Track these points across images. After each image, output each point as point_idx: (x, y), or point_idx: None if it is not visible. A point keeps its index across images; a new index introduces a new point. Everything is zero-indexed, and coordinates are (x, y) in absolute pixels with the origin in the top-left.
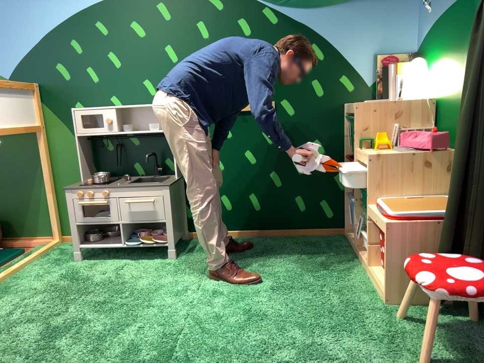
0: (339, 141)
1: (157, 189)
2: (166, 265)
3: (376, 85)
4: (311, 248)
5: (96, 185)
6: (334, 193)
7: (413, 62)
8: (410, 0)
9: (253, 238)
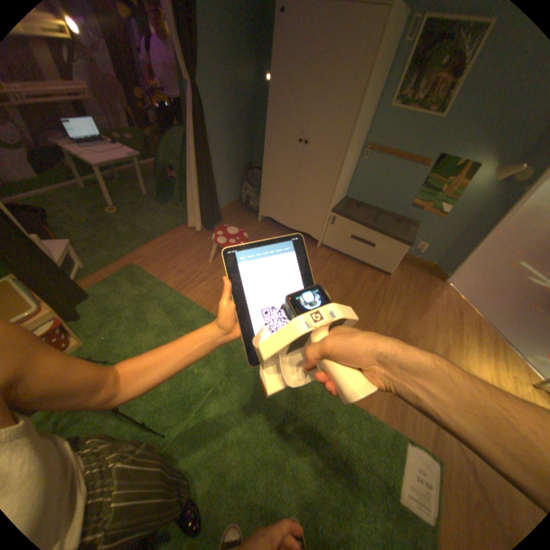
0: None
1: None
2: None
3: None
4: None
5: None
6: None
7: None
8: None
9: None
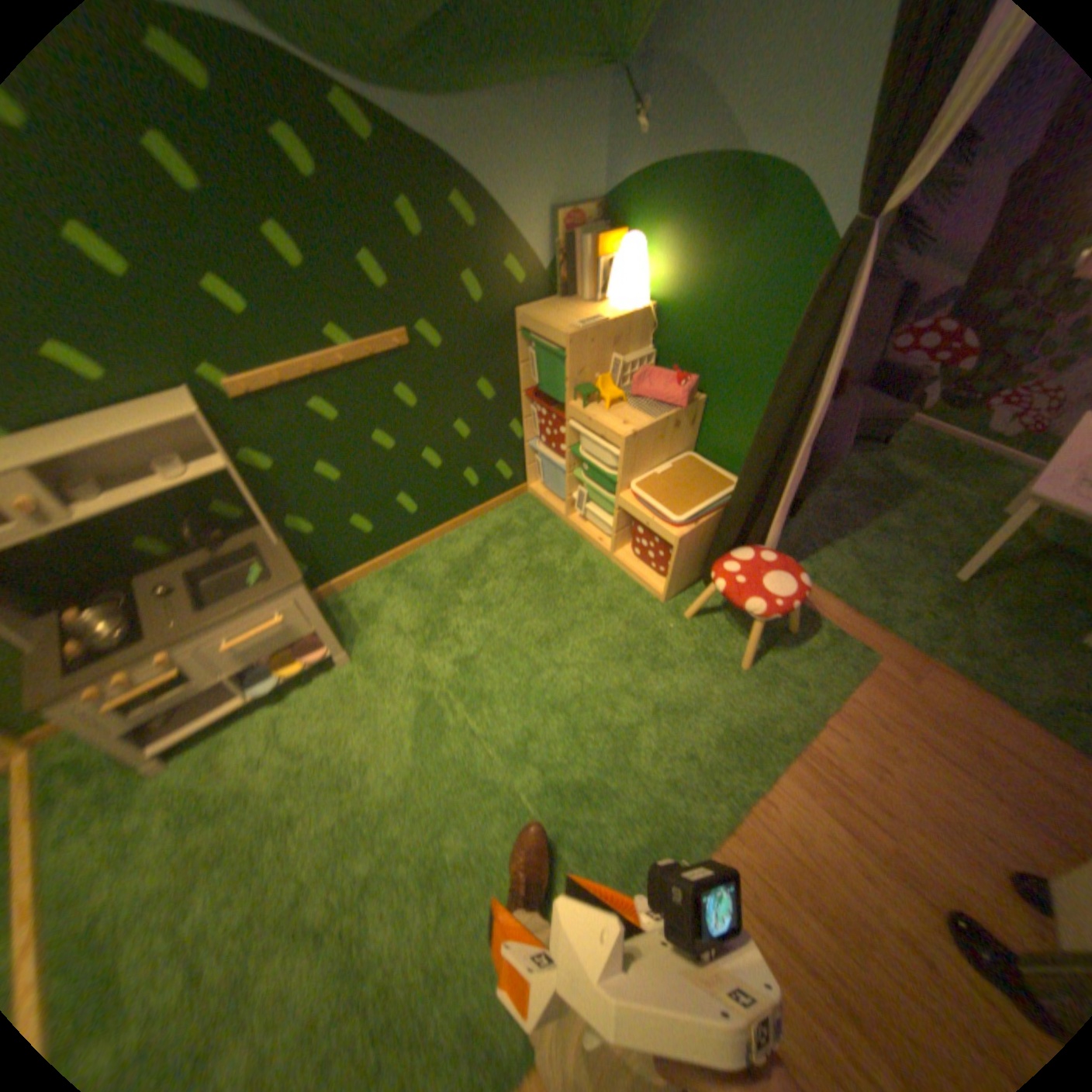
0: (512, 373)
1: (279, 595)
2: (347, 680)
3: (555, 268)
4: (512, 538)
5: (113, 650)
6: (512, 447)
7: (628, 242)
8: (601, 85)
9: (420, 552)
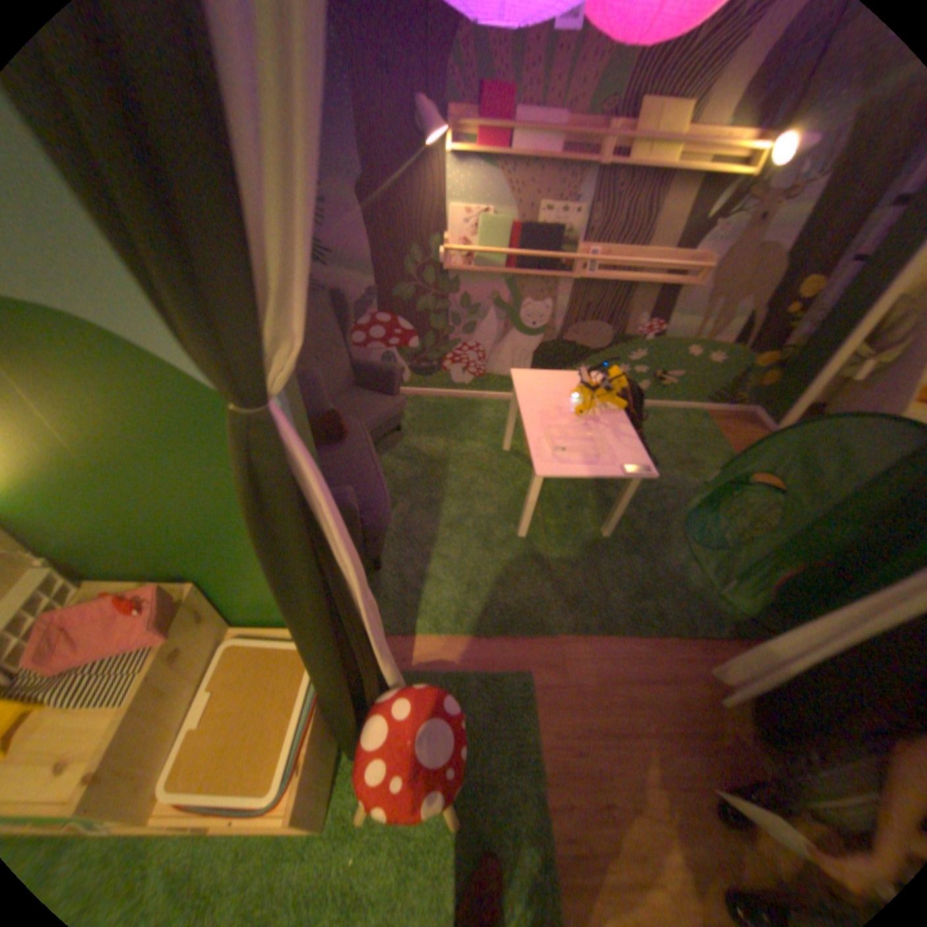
0: None
1: None
2: None
3: None
4: None
5: None
6: None
7: None
8: None
9: None
